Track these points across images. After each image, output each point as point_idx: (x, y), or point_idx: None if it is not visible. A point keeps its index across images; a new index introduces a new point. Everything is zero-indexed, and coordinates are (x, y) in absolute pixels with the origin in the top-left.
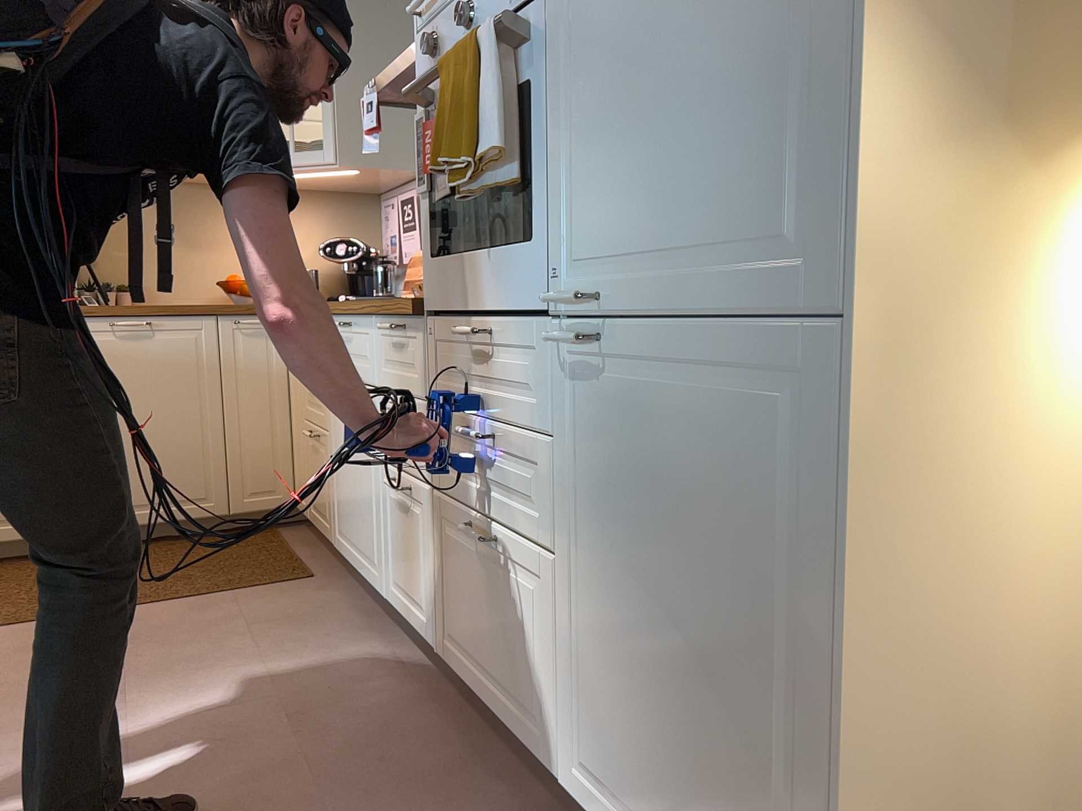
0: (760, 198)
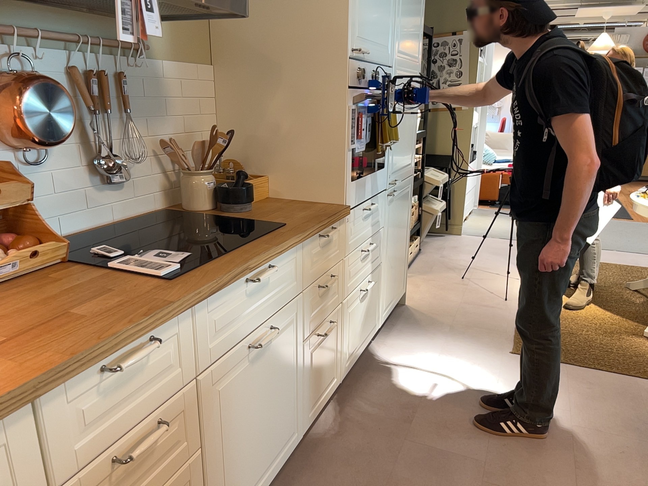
0: (408, 156)
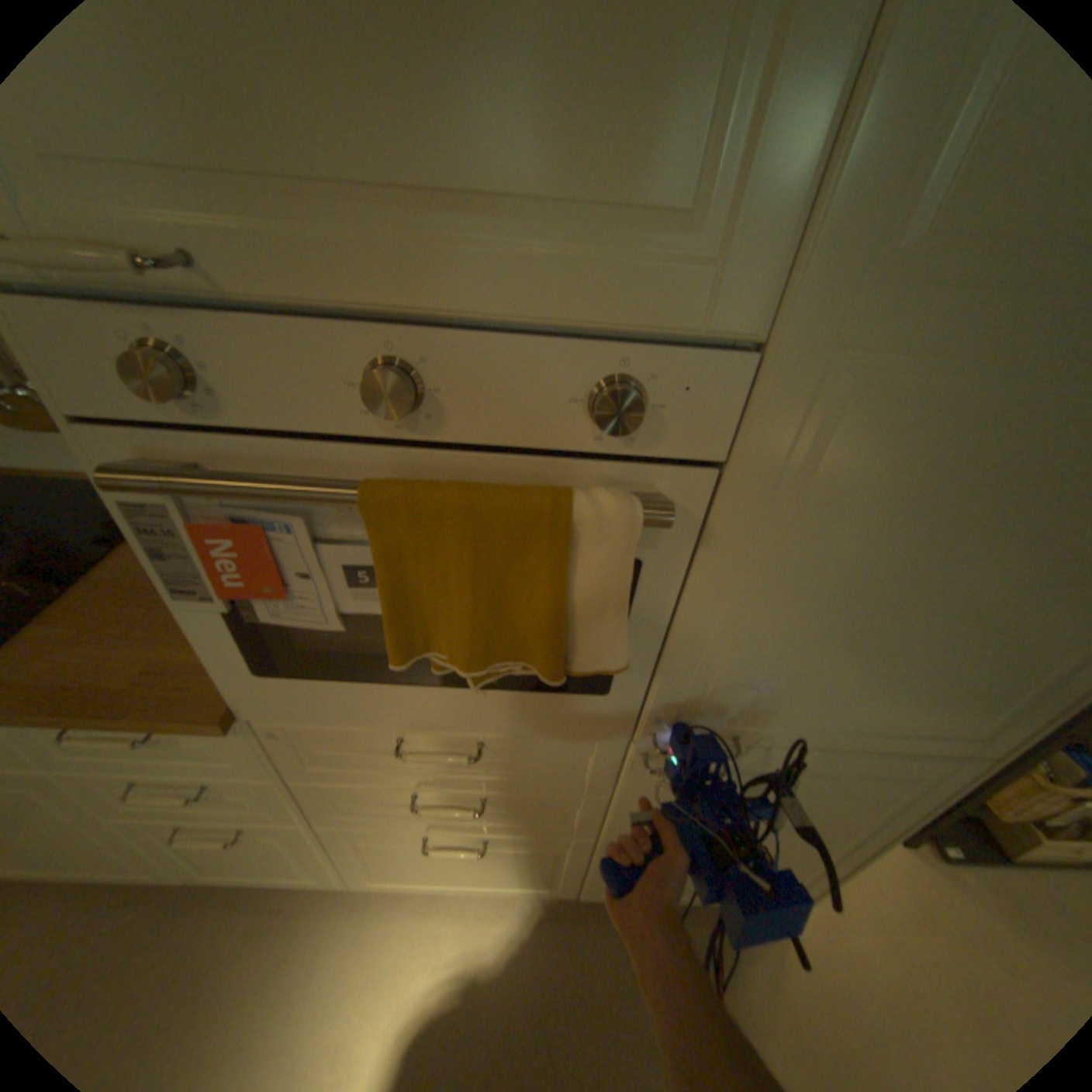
0: (961, 711)
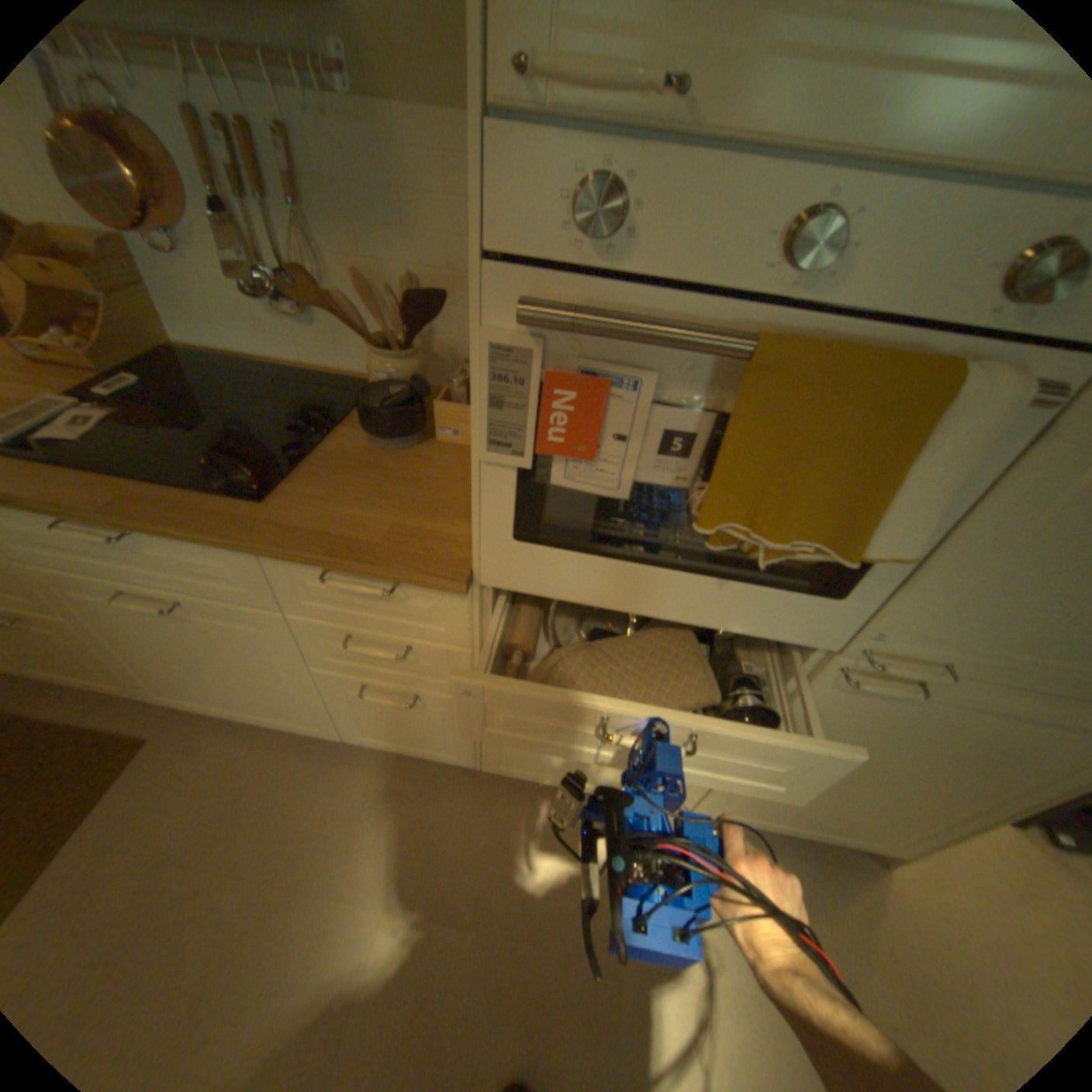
0: None
